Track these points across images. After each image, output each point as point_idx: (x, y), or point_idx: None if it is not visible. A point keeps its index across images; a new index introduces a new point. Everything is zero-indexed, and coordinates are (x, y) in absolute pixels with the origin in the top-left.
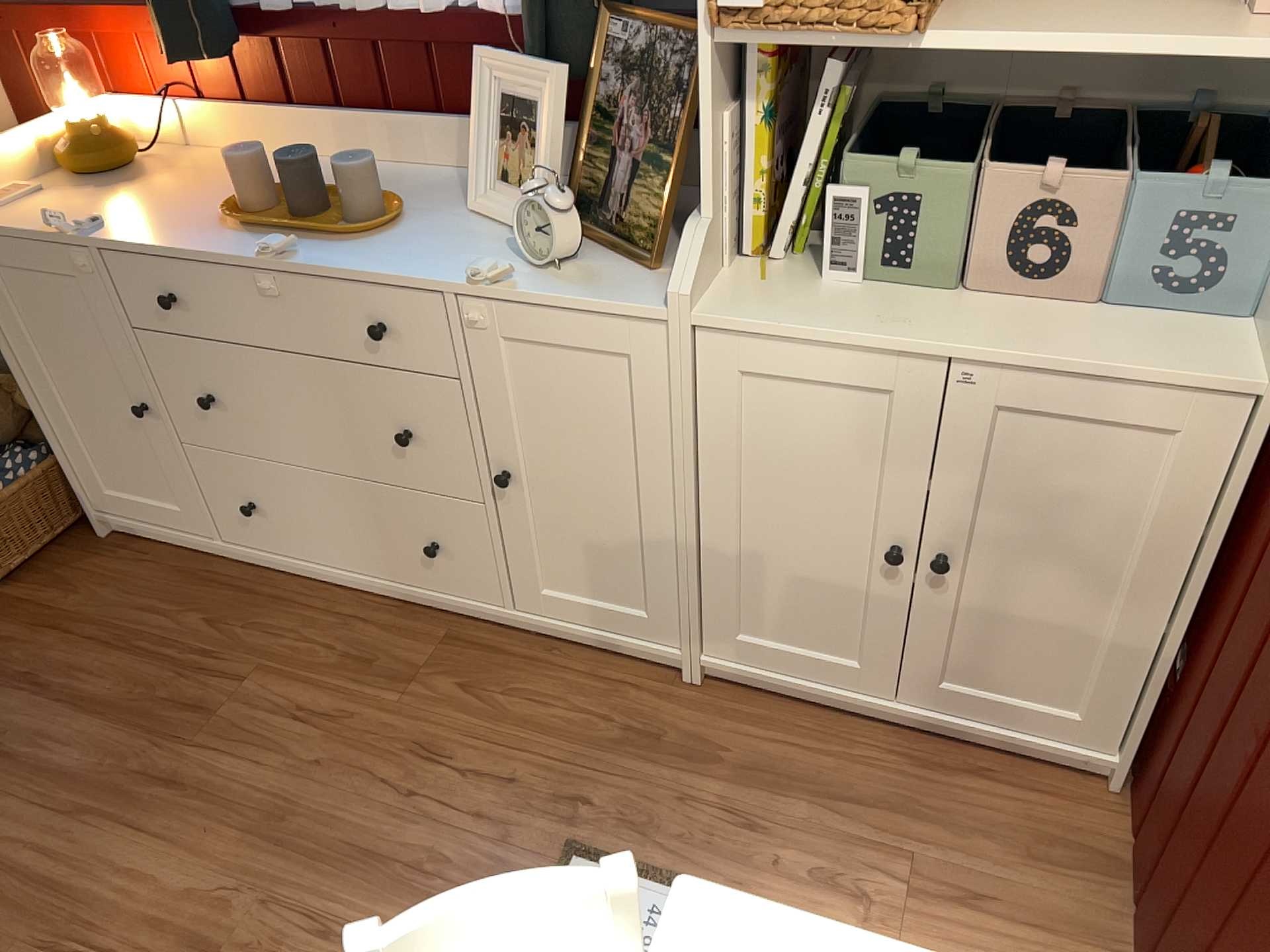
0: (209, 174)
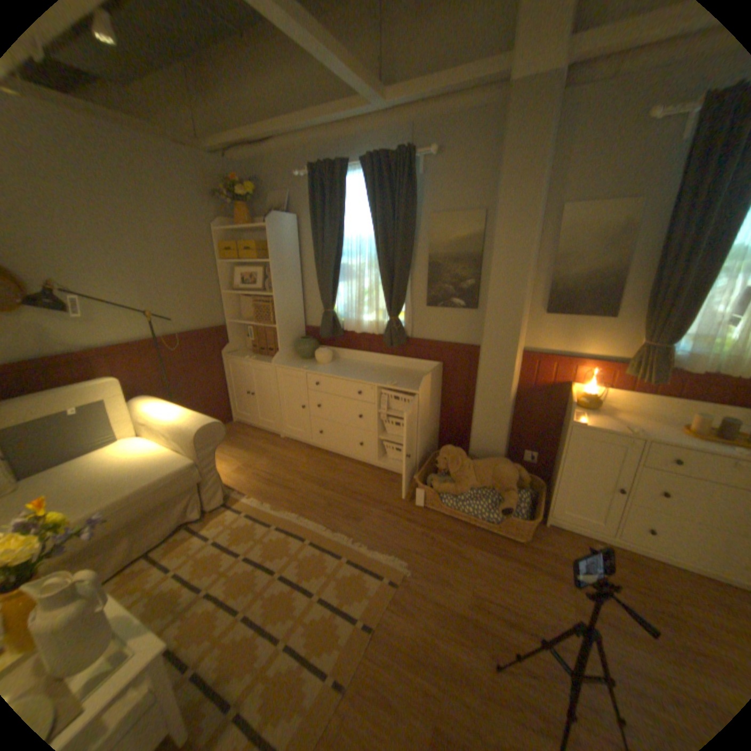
0: (636, 415)
